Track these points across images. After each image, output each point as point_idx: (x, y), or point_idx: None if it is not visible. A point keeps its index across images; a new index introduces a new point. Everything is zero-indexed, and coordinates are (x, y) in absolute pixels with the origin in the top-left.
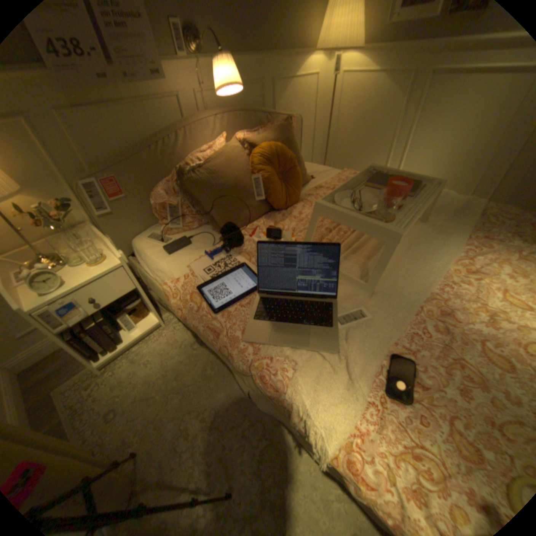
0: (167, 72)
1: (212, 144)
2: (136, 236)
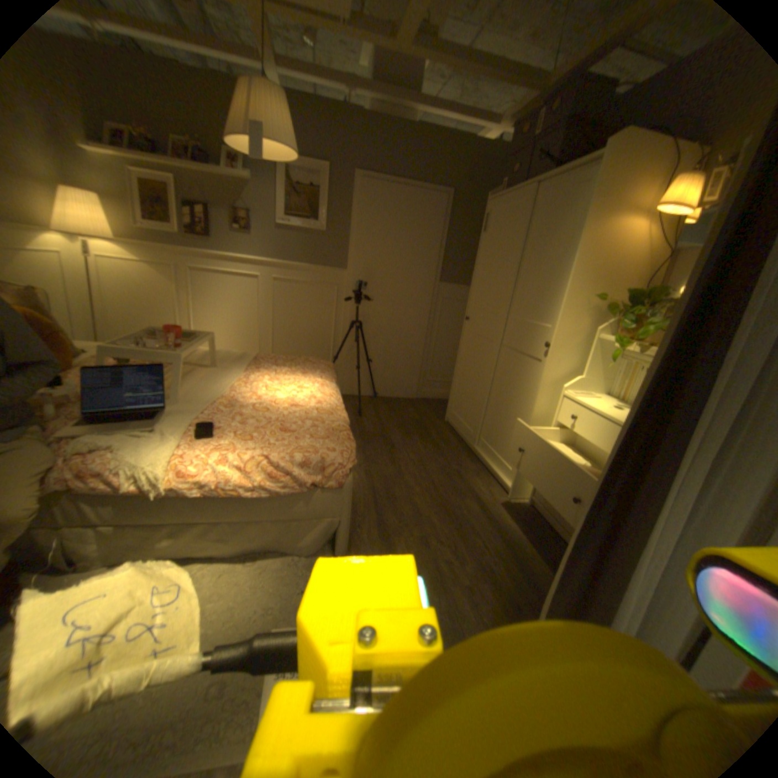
0: None
1: None
2: None
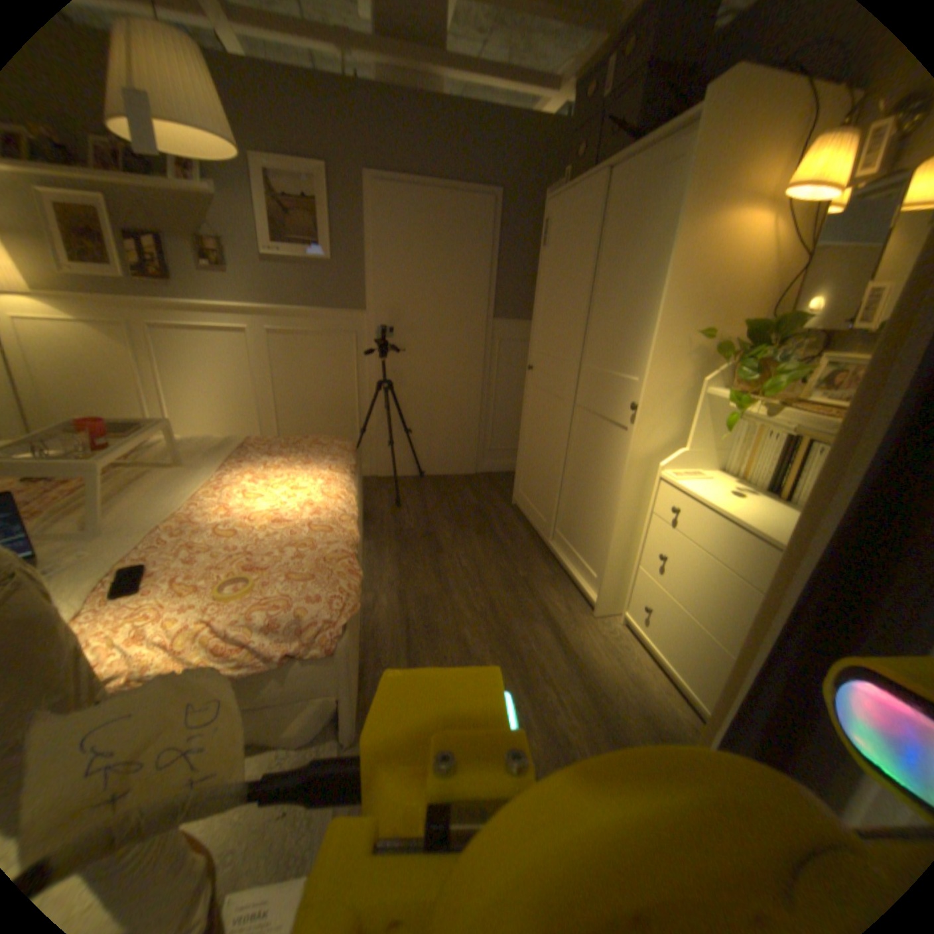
0: None
1: None
2: None
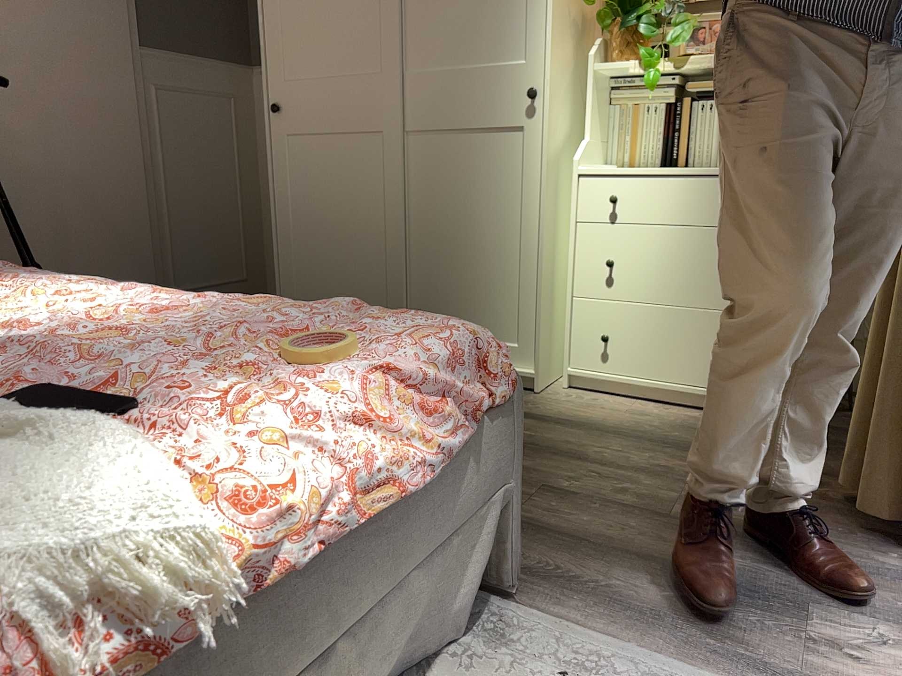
0: None
1: None
2: None
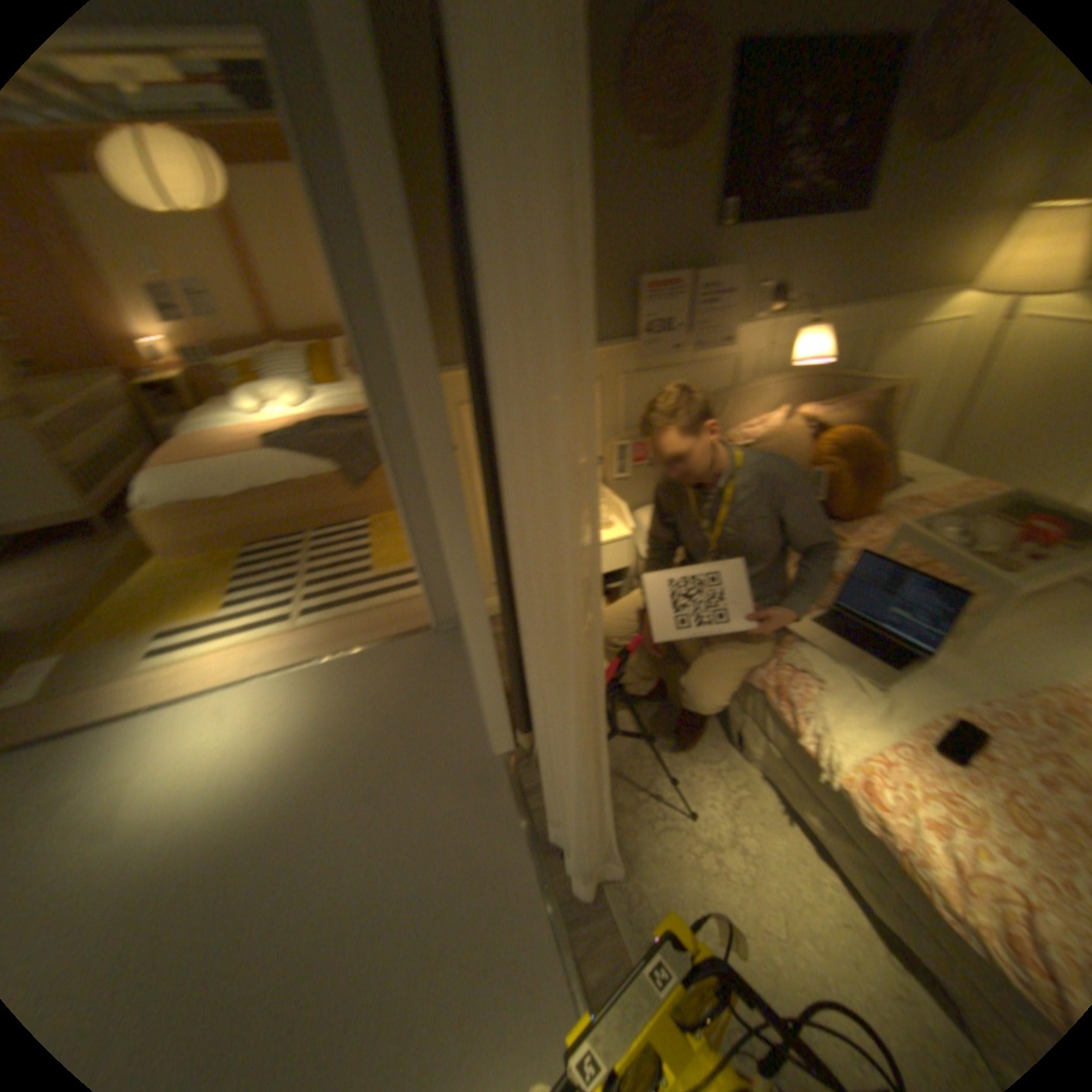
0: (739, 335)
1: (767, 418)
2: (639, 508)
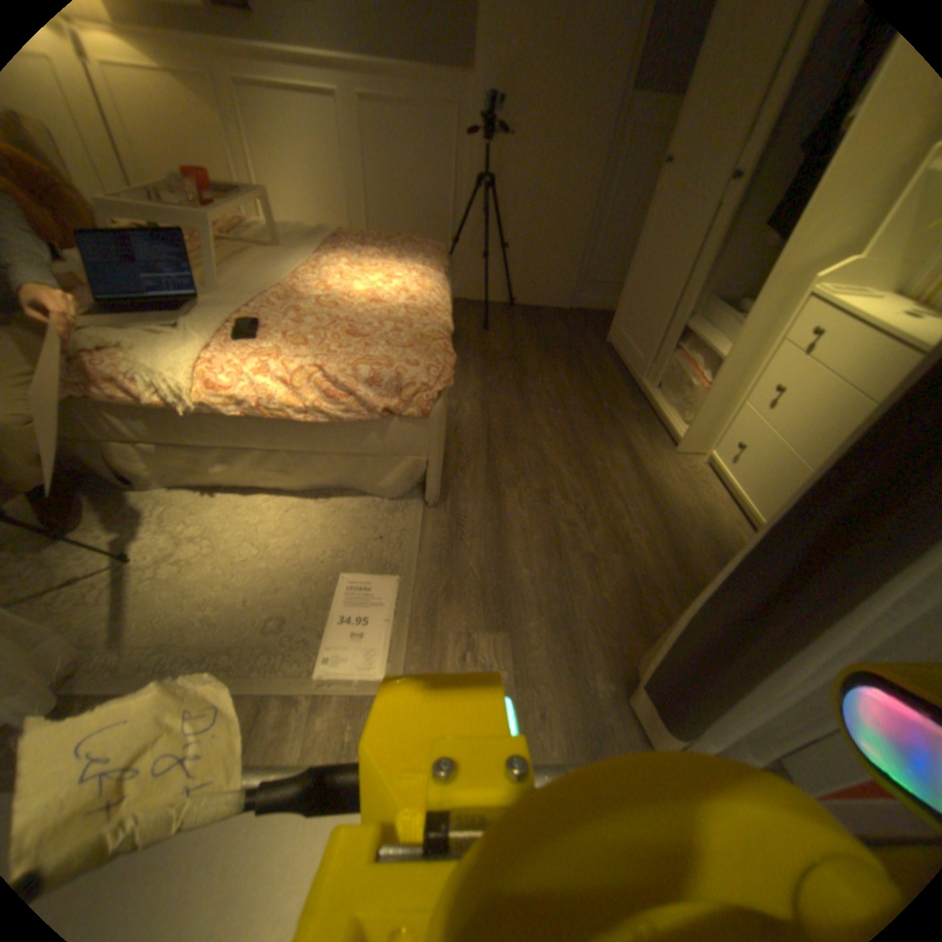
0: None
1: None
2: None
